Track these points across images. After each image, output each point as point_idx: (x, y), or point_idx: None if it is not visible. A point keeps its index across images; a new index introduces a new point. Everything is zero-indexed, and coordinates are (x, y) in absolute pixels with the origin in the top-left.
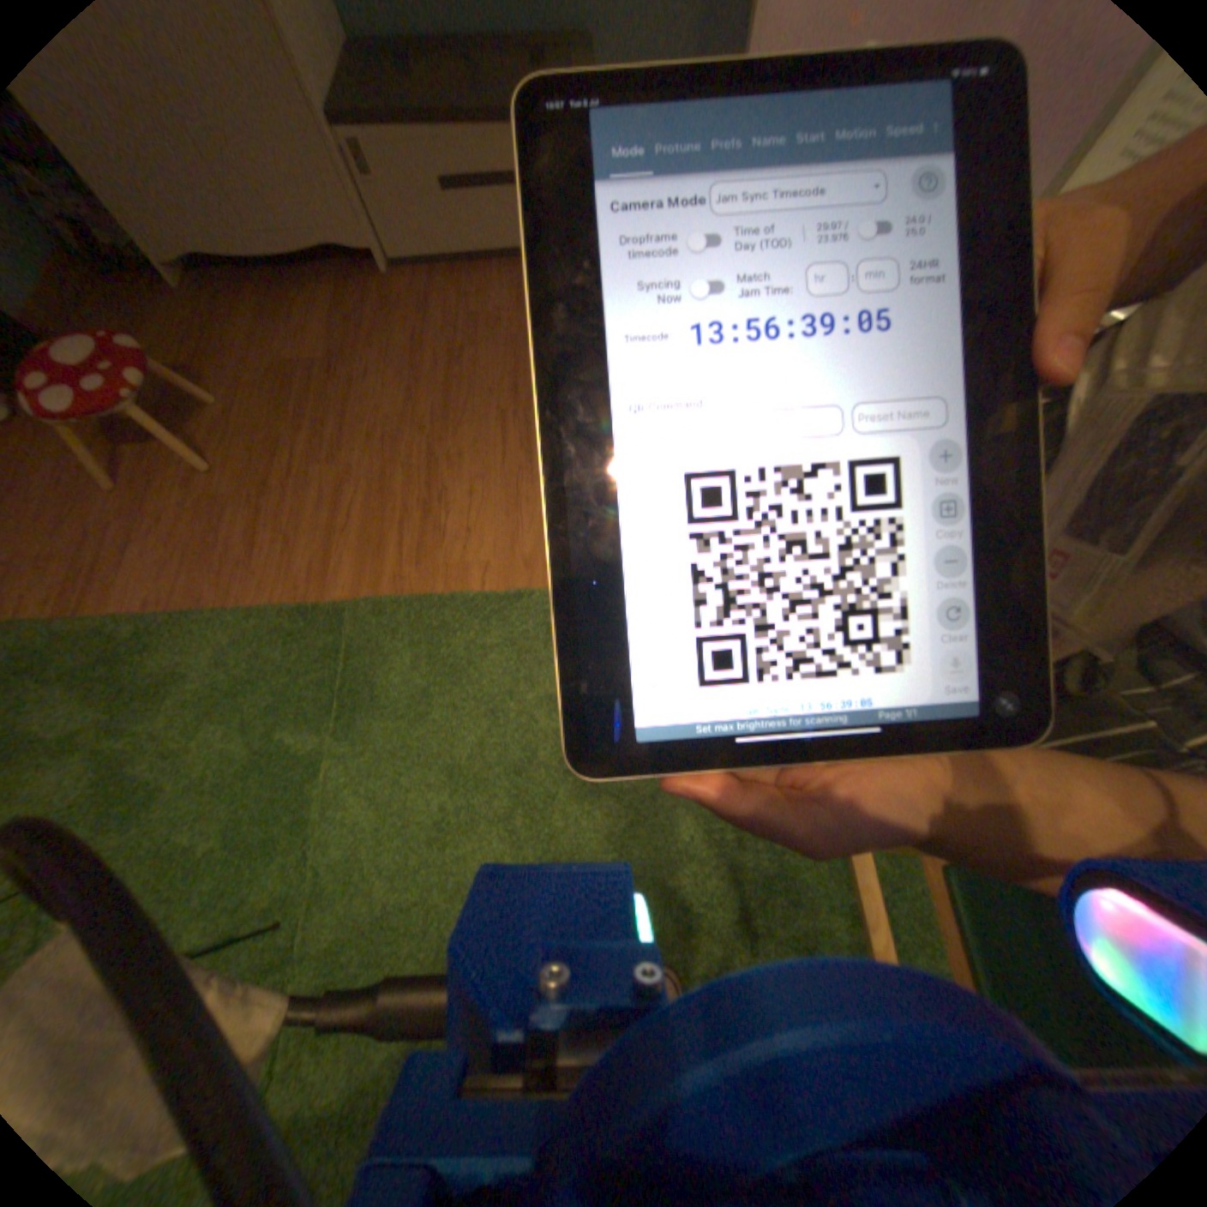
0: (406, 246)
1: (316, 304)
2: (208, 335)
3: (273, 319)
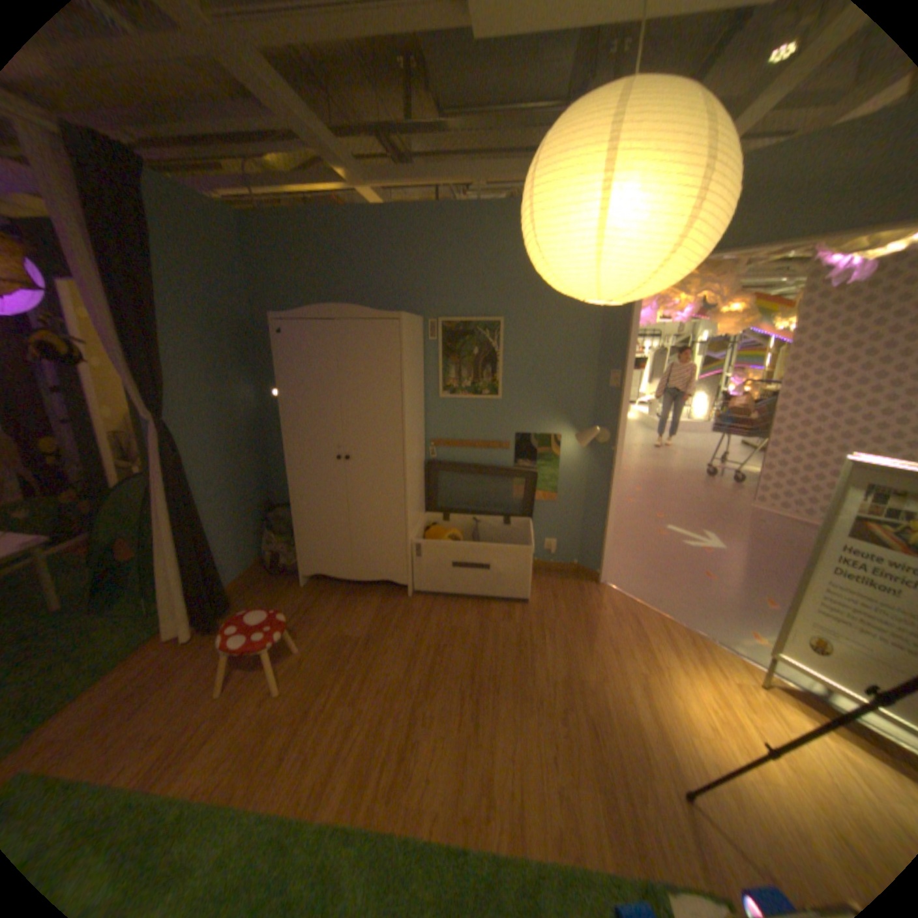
0: (426, 586)
1: (371, 608)
2: (309, 615)
3: (346, 612)
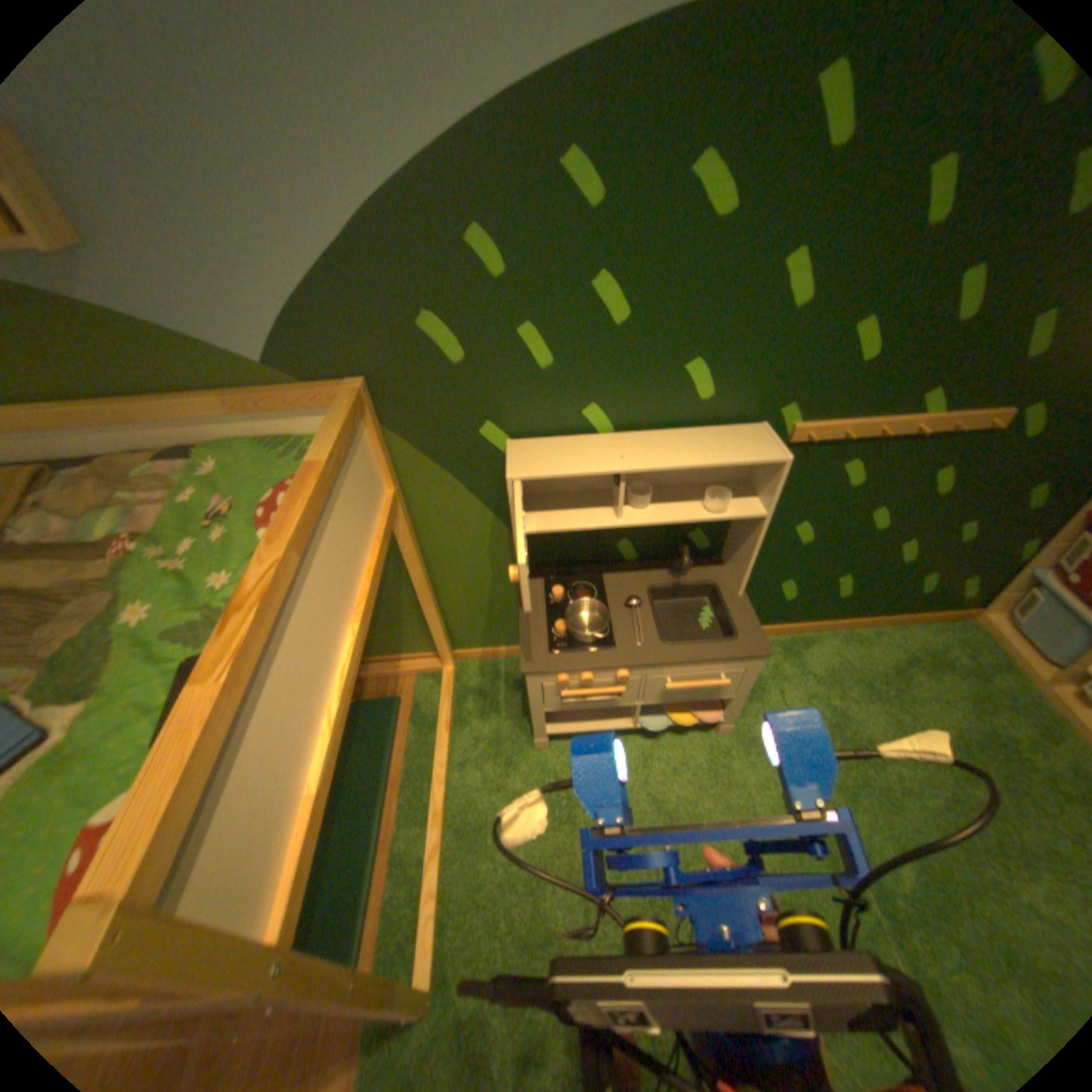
0: None
1: None
2: None
3: None
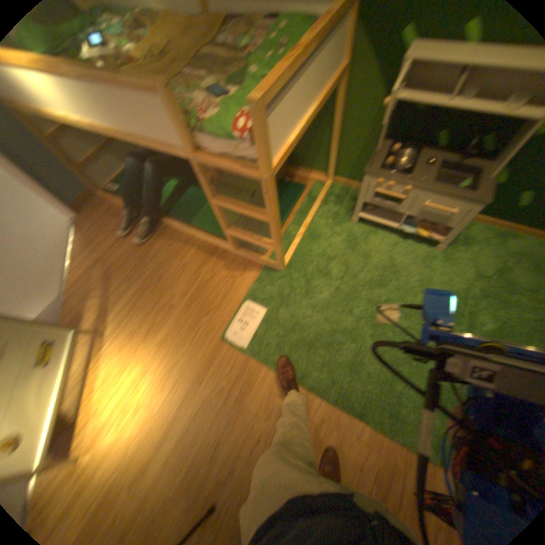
0: None
1: None
2: None
3: None
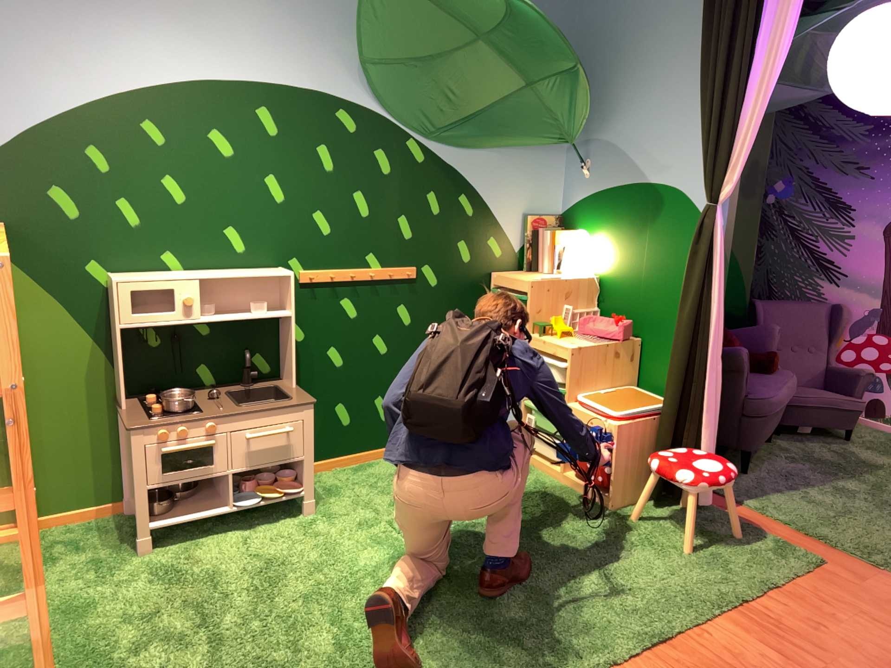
0: None
1: None
2: None
3: None
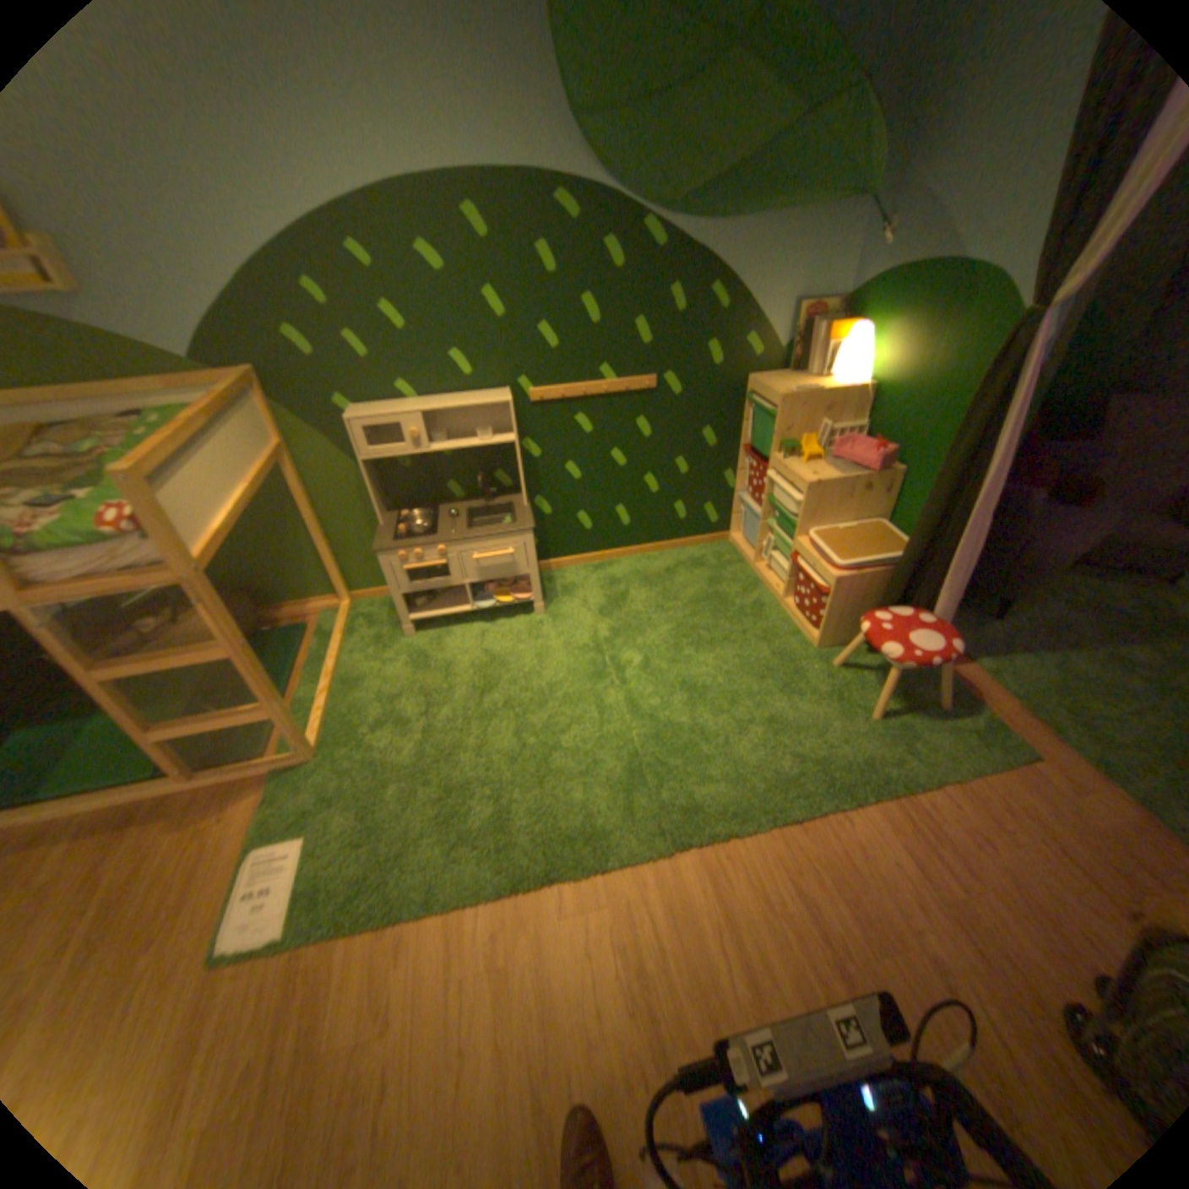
0: None
1: None
2: None
3: None
